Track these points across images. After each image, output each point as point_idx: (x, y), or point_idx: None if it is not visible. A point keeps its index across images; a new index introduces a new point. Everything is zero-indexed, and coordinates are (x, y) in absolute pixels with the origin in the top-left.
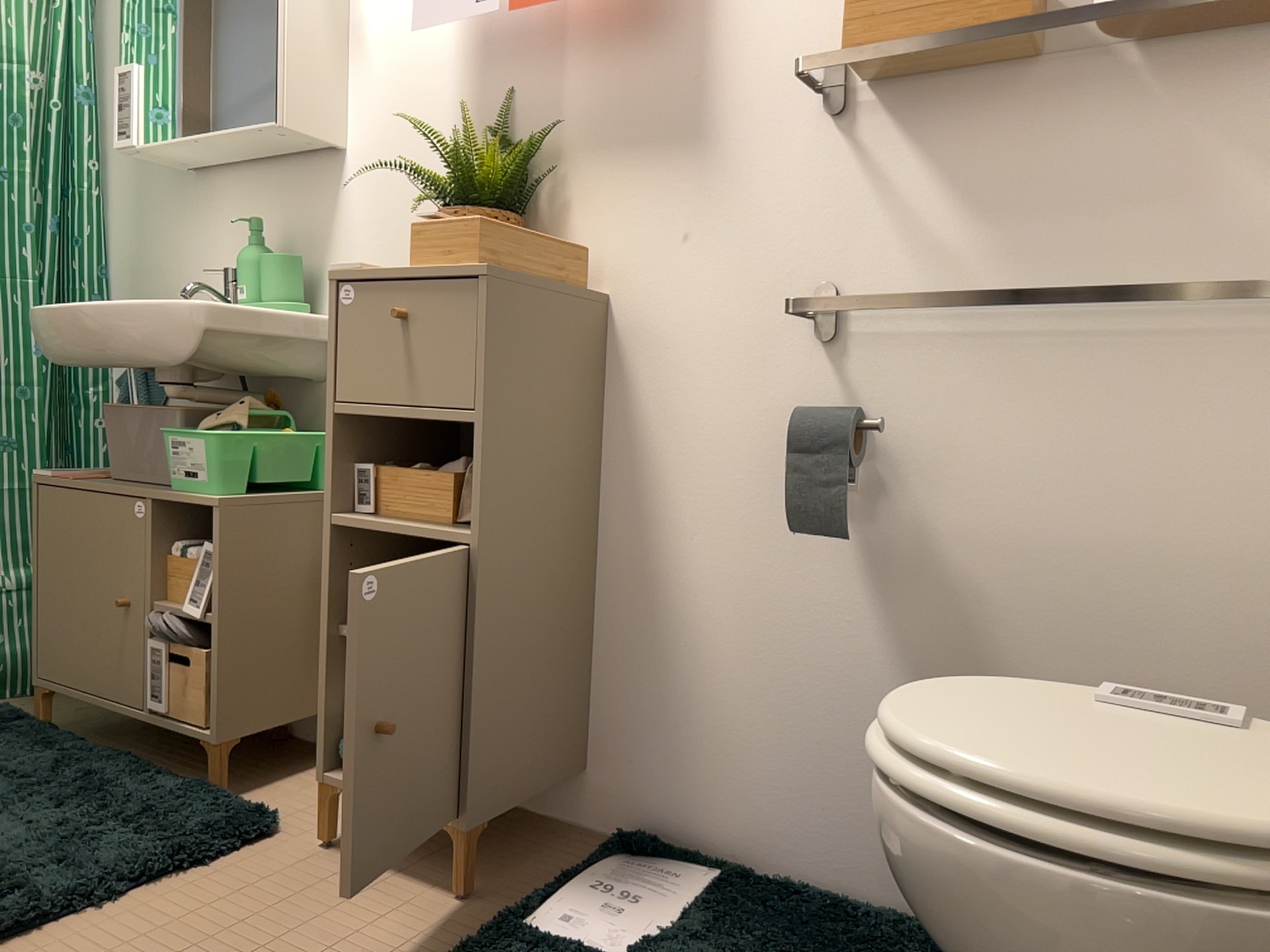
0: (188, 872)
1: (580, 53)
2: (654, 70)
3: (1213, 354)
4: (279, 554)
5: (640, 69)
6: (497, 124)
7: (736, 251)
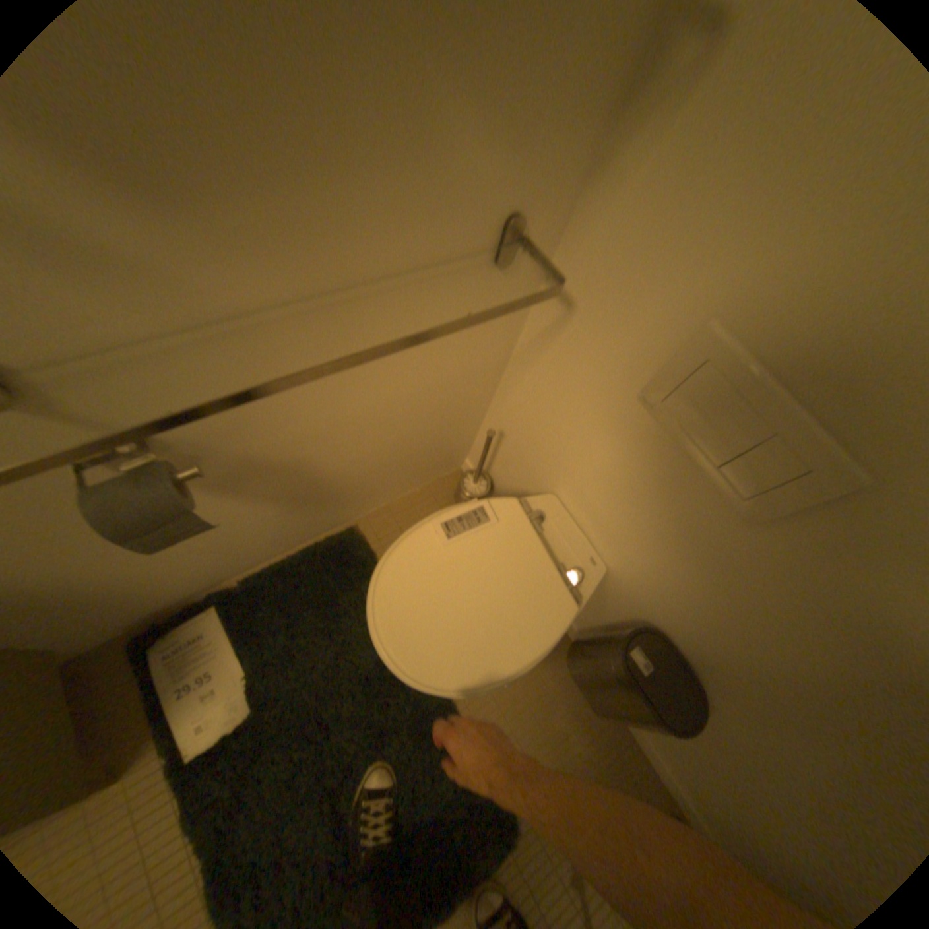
0: None
1: None
2: None
3: (425, 287)
4: None
5: None
6: None
7: None
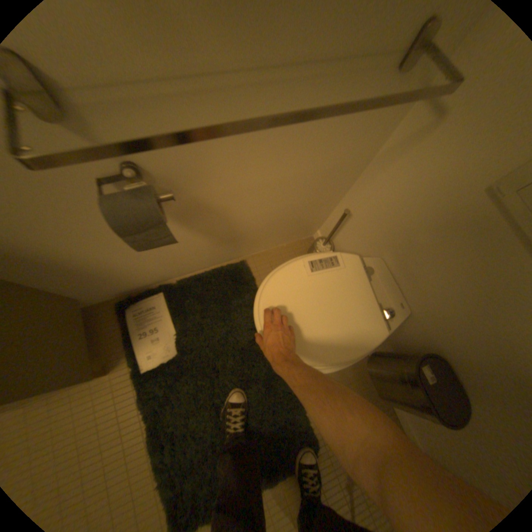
0: None
1: None
2: None
3: (343, 82)
4: None
5: None
6: None
7: None
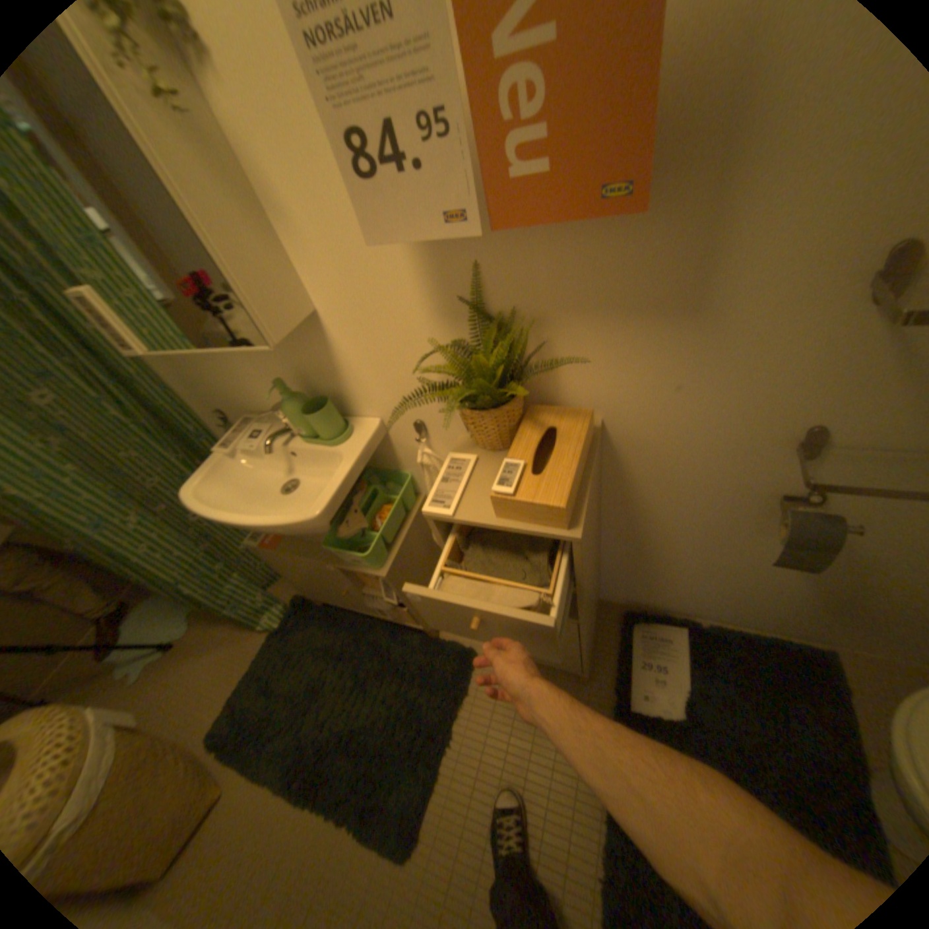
0: (465, 706)
1: (553, 223)
2: (650, 243)
3: None
4: (415, 558)
5: (632, 241)
6: (467, 293)
7: (730, 398)
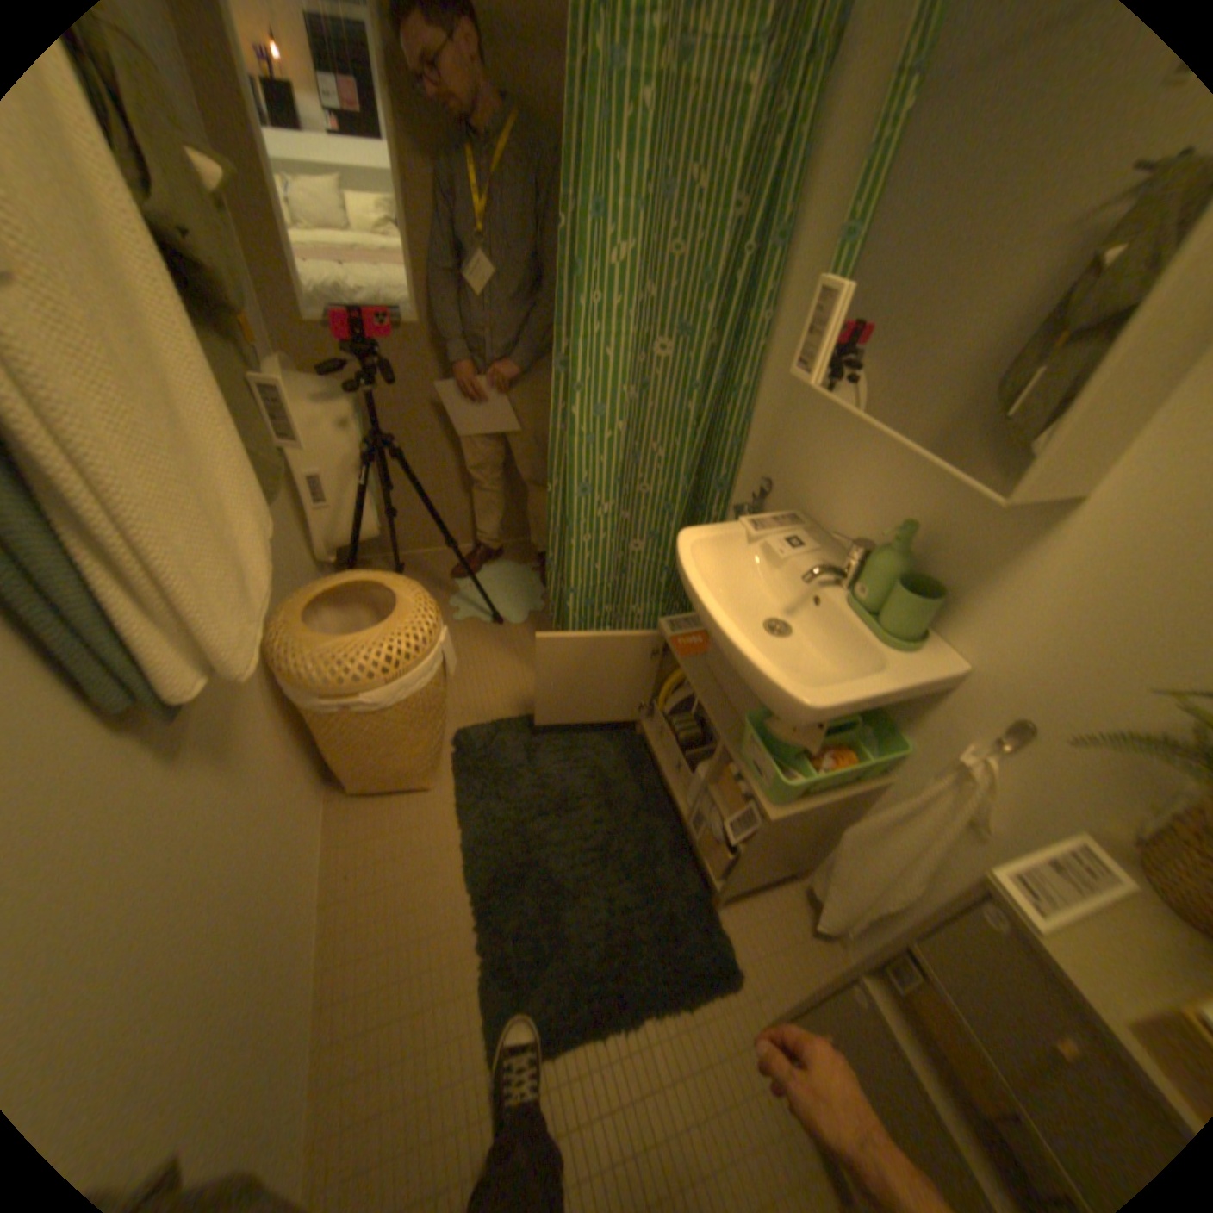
0: (683, 1021)
1: None
2: None
3: None
4: (808, 828)
5: None
6: None
7: None
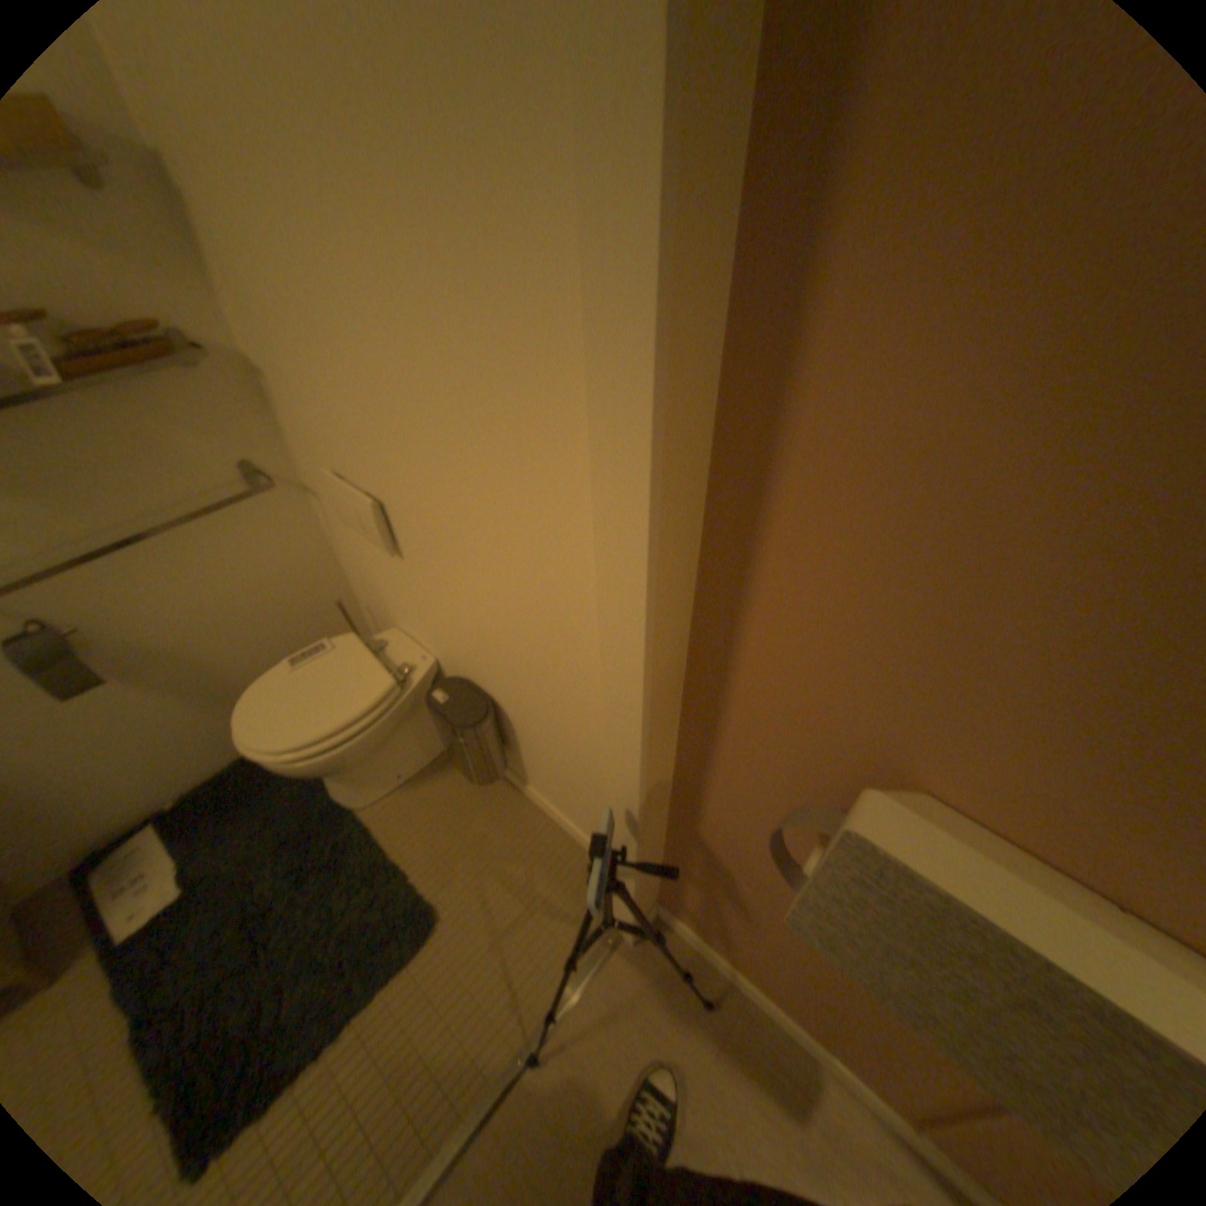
0: None
1: None
2: None
3: (209, 514)
4: None
5: None
6: None
7: None
